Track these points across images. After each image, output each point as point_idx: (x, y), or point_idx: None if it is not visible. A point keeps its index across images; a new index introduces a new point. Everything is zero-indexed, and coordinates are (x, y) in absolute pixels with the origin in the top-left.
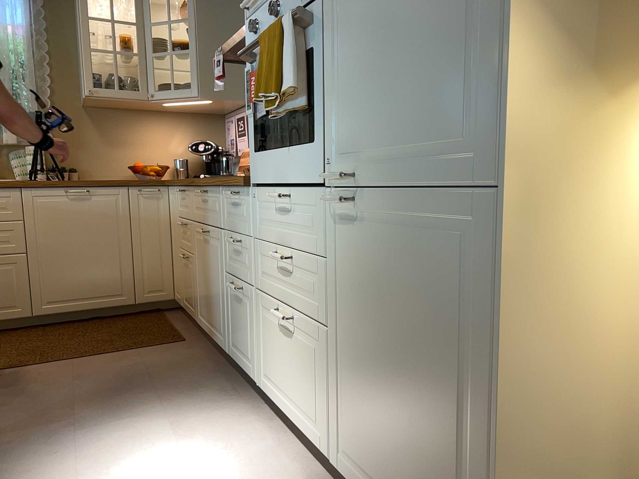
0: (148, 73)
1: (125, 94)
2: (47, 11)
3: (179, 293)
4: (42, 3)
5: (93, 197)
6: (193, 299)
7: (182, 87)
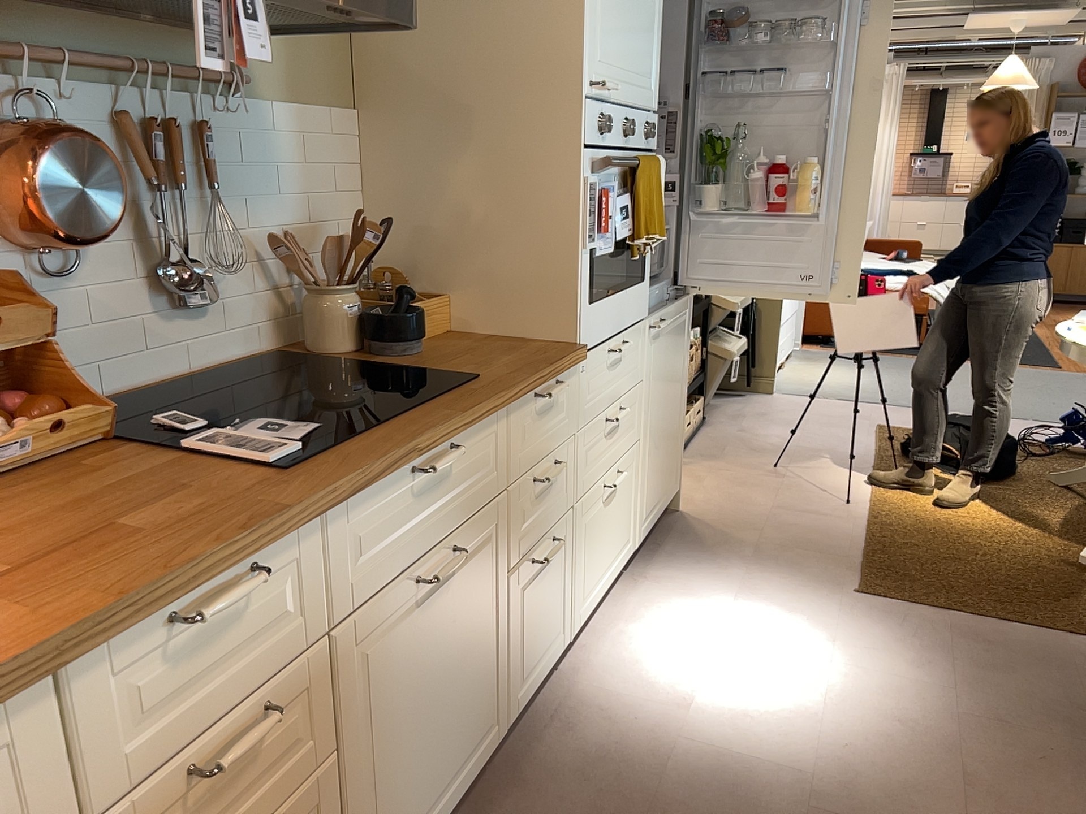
0: None
1: None
2: None
3: None
4: None
5: None
6: None
7: None
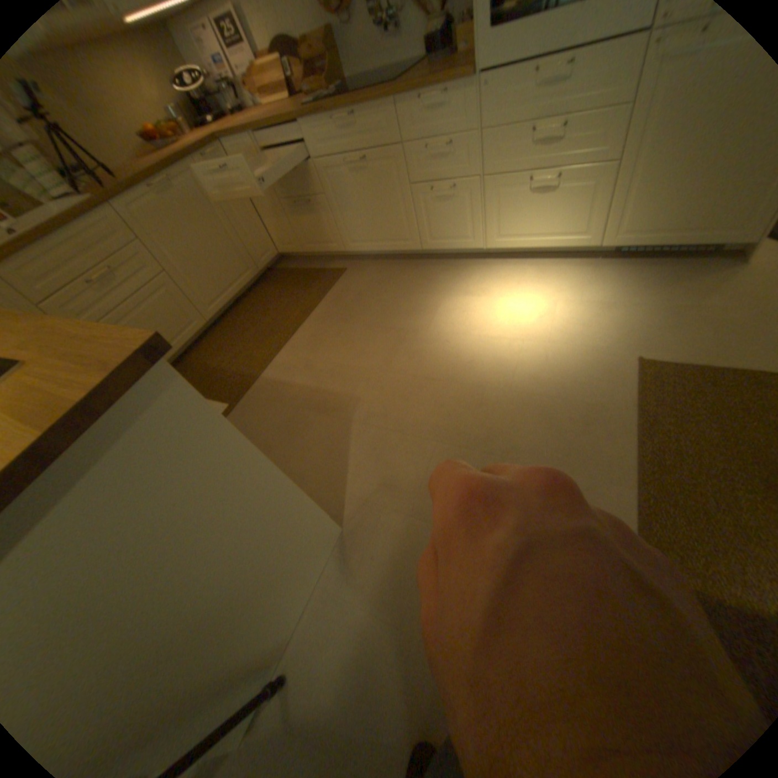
0: None
1: None
2: None
3: (290, 243)
4: None
5: (172, 181)
6: (329, 234)
7: None
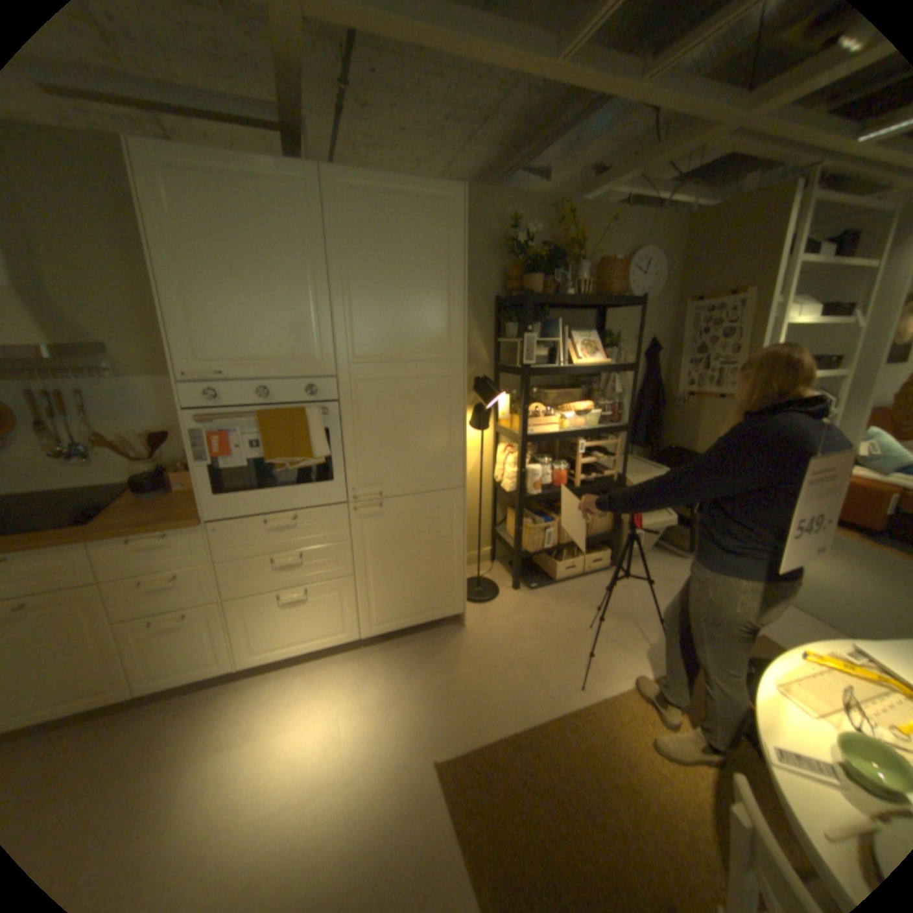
0: None
1: None
2: None
3: None
4: None
5: None
6: None
7: None
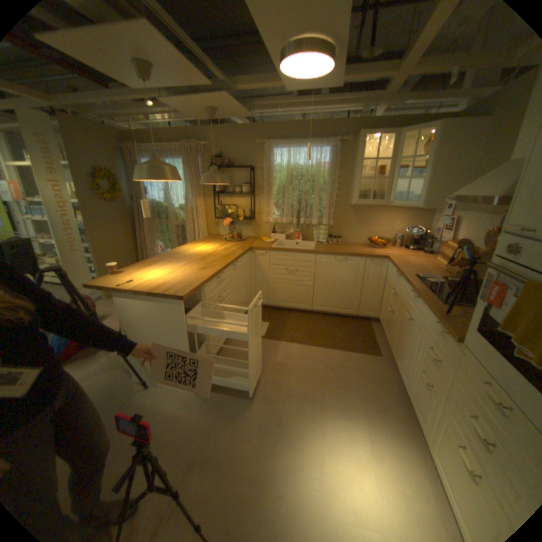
0: (391, 189)
1: (375, 202)
2: (341, 152)
3: (382, 320)
4: (339, 148)
5: (347, 261)
6: (391, 335)
7: (411, 194)
